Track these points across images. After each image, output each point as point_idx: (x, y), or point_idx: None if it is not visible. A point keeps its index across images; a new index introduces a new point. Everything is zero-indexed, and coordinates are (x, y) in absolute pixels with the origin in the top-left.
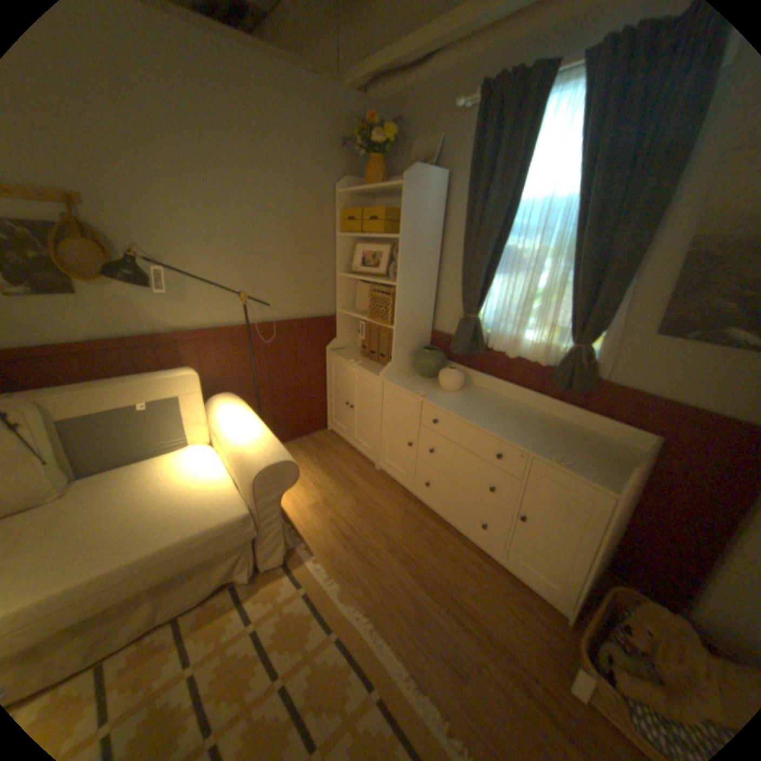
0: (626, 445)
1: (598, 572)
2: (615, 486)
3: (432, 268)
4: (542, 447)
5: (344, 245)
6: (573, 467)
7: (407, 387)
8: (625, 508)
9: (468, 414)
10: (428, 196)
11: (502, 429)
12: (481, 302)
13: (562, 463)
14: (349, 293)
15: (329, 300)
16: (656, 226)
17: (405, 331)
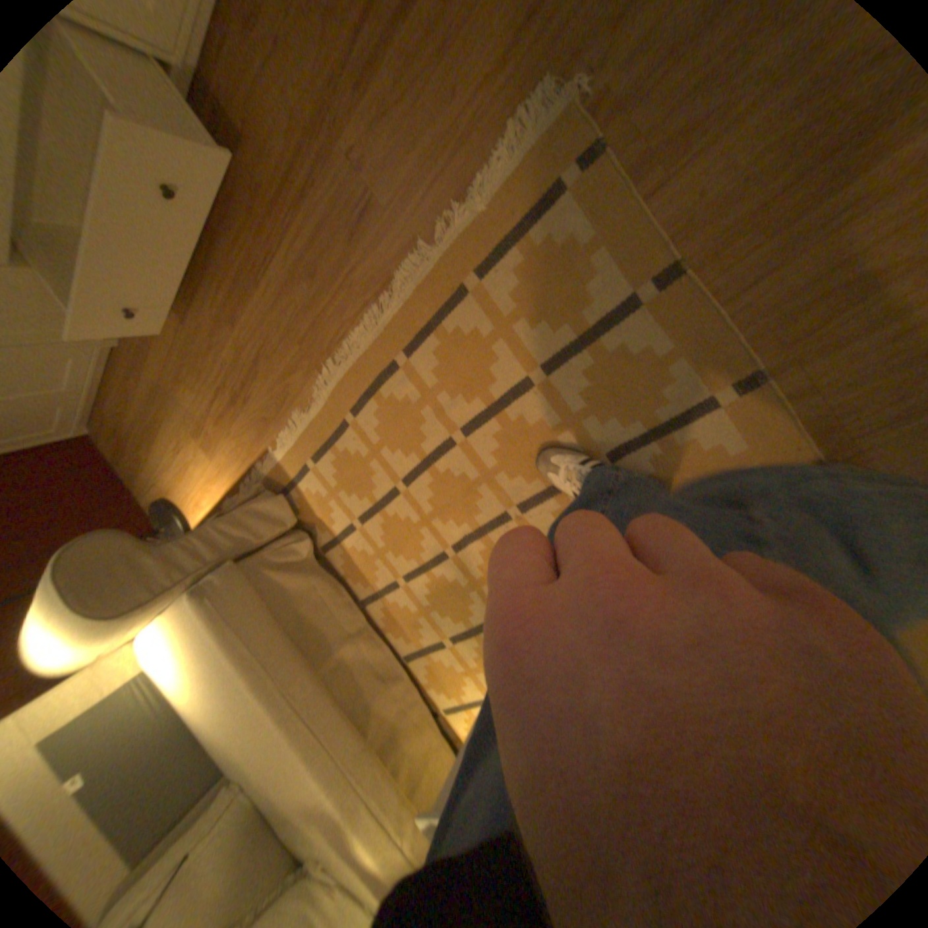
0: None
1: None
2: None
3: None
4: None
5: None
6: None
7: None
8: None
9: None
10: None
11: None
12: None
13: None
14: None
15: None
16: None
17: None
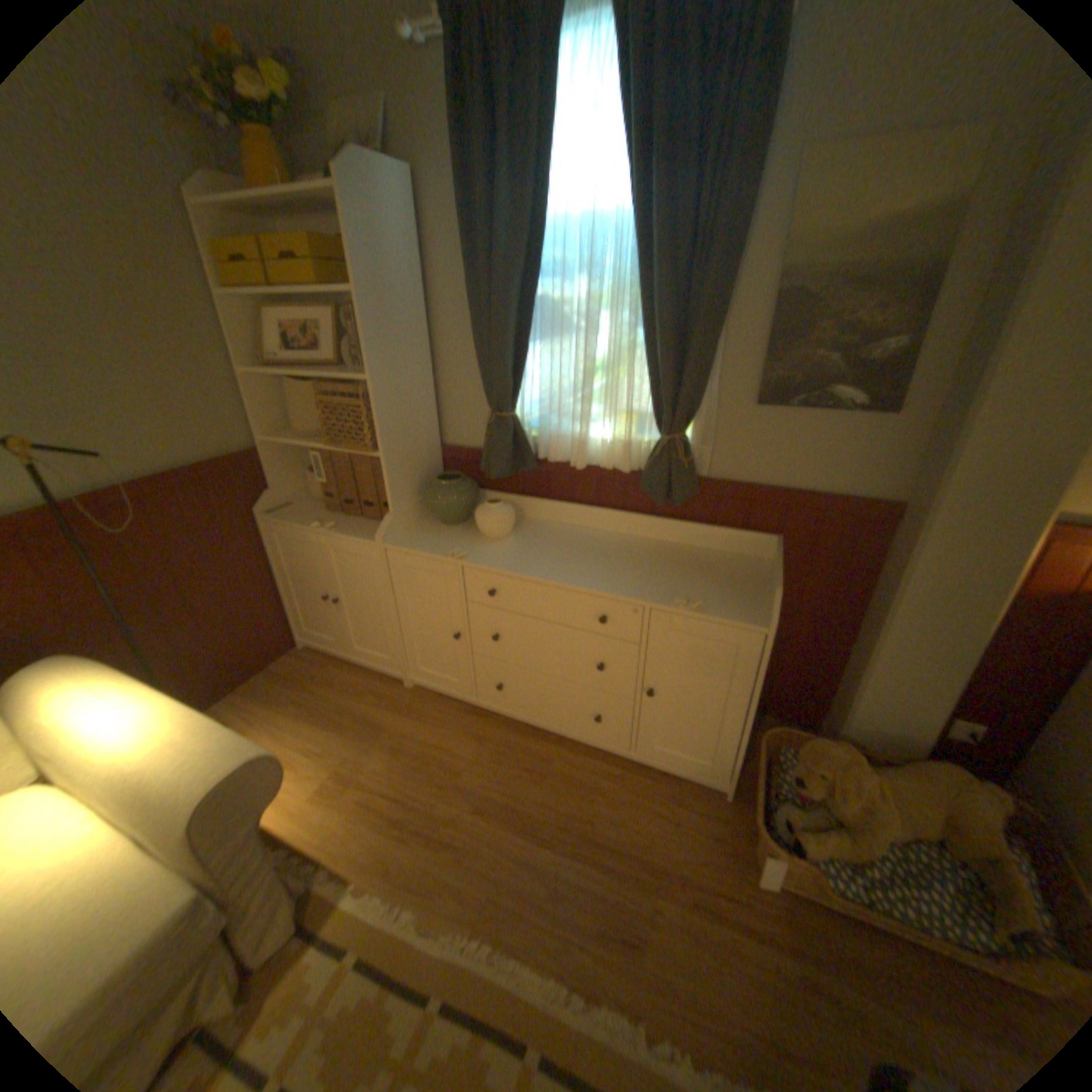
0: (741, 555)
1: (749, 726)
2: (756, 617)
3: (420, 341)
4: (655, 589)
5: (236, 312)
6: (703, 607)
7: (430, 547)
8: (771, 640)
9: (539, 567)
10: (386, 212)
11: (595, 578)
12: (516, 390)
13: (688, 605)
14: (272, 402)
15: (234, 420)
16: (740, 254)
17: (401, 456)
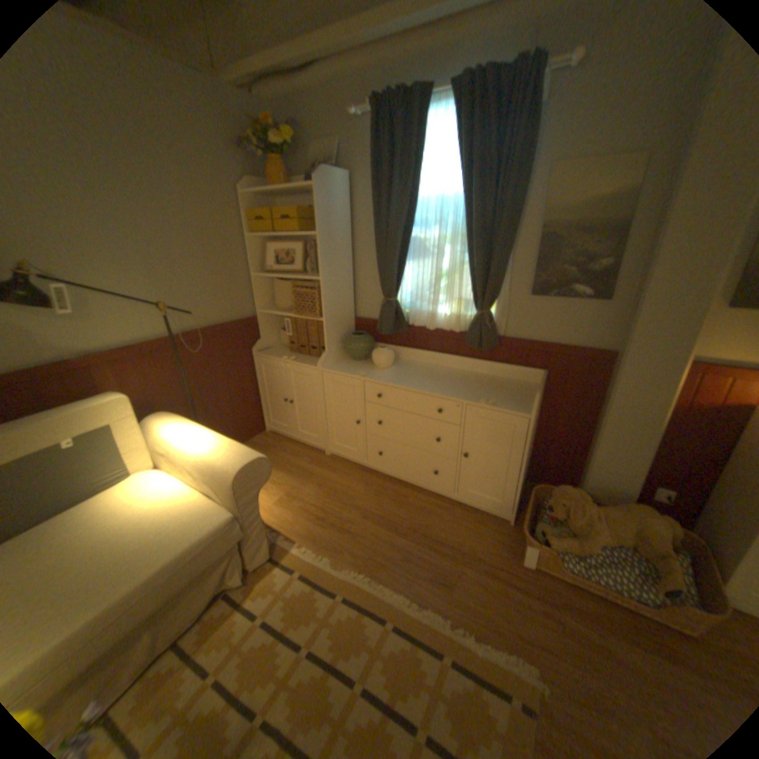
0: (523, 381)
1: (523, 477)
2: (525, 410)
3: (347, 260)
4: (470, 395)
5: (254, 245)
6: (495, 404)
7: (346, 370)
8: (534, 424)
9: (406, 382)
10: (335, 195)
11: (437, 388)
12: (397, 286)
13: (487, 403)
14: (266, 292)
15: (246, 301)
16: (519, 216)
17: (333, 321)
